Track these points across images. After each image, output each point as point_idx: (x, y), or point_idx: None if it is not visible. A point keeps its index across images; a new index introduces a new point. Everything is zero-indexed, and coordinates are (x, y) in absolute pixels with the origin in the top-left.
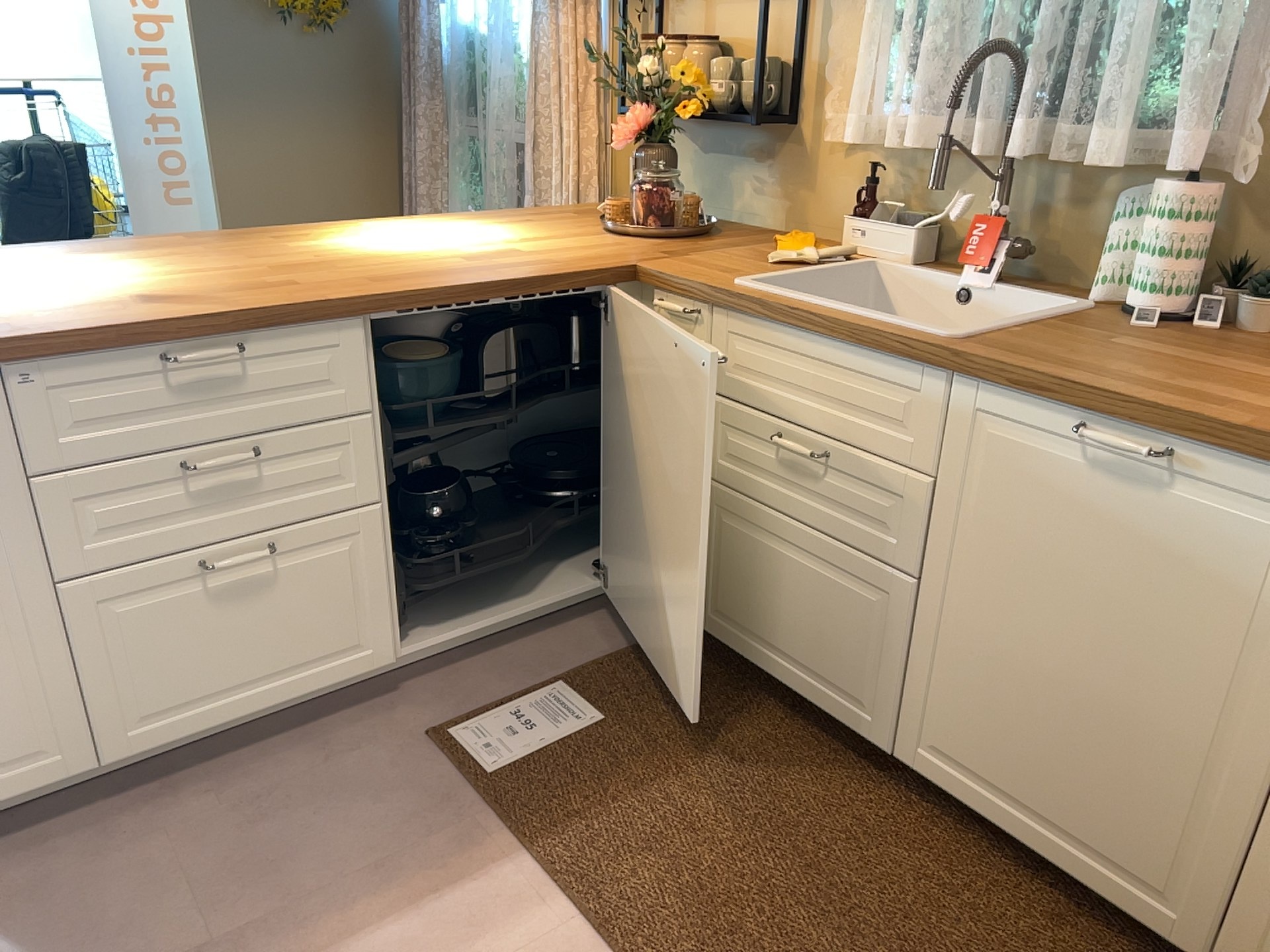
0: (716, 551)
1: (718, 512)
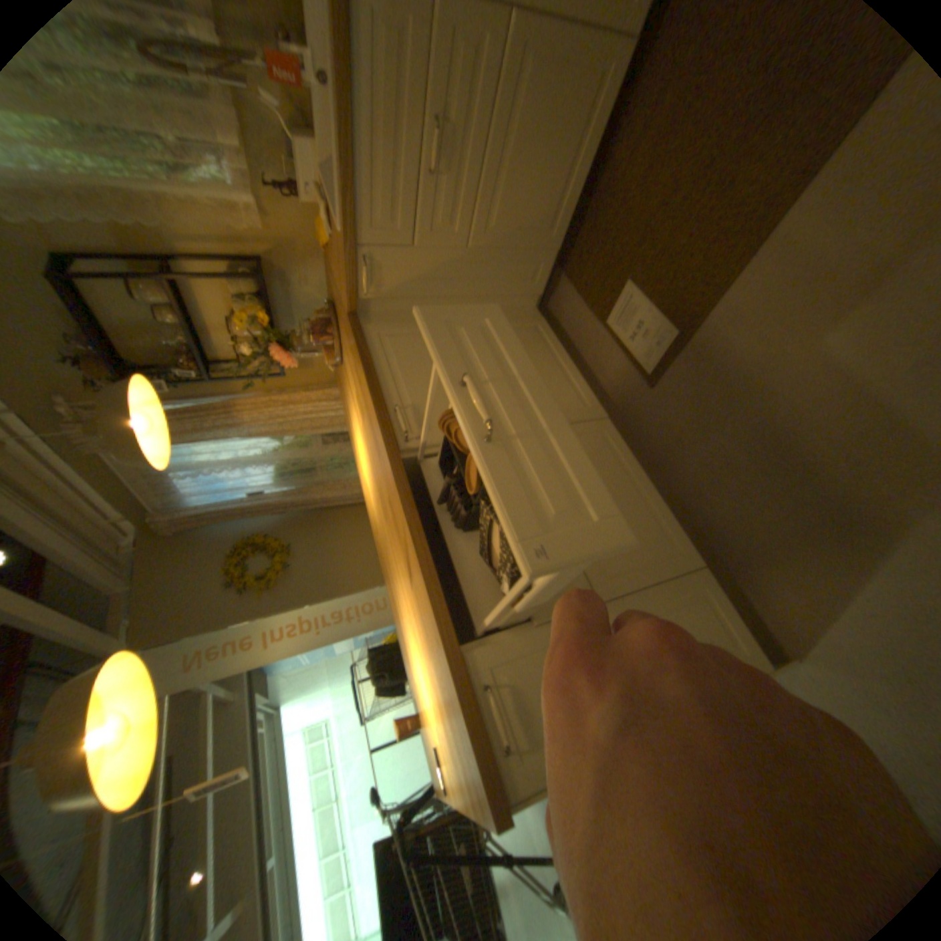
0: (515, 232)
1: (490, 231)
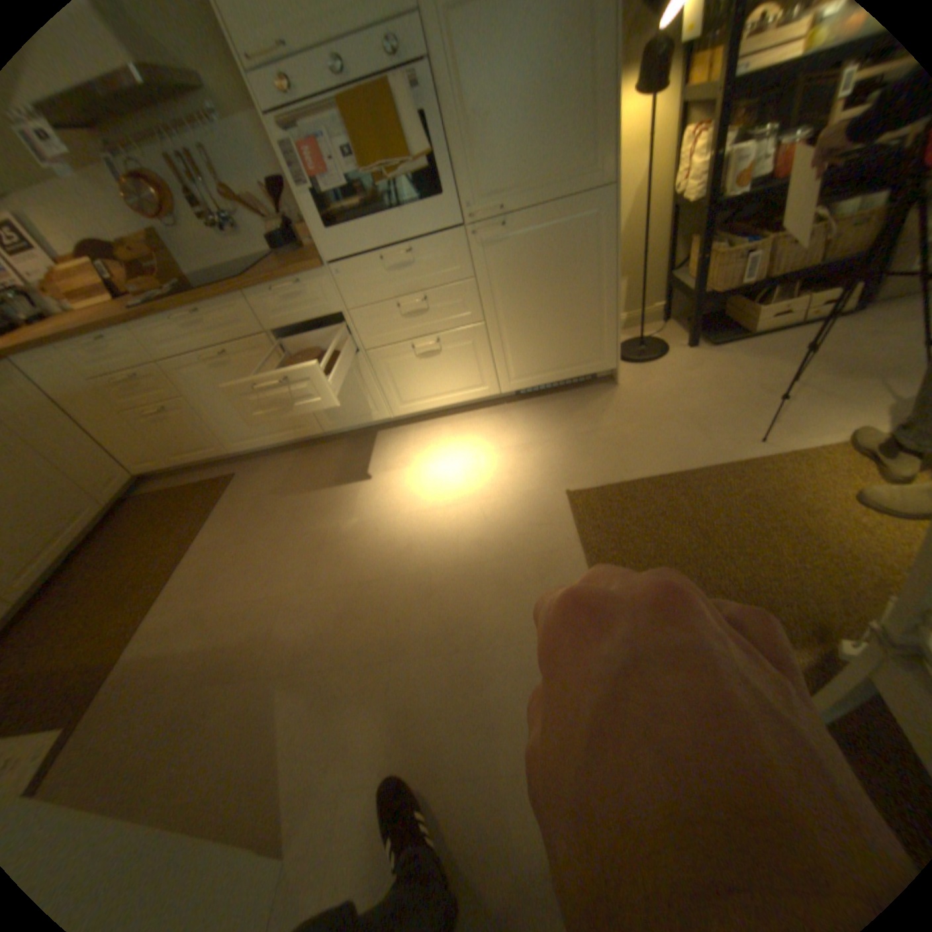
0: None
1: None
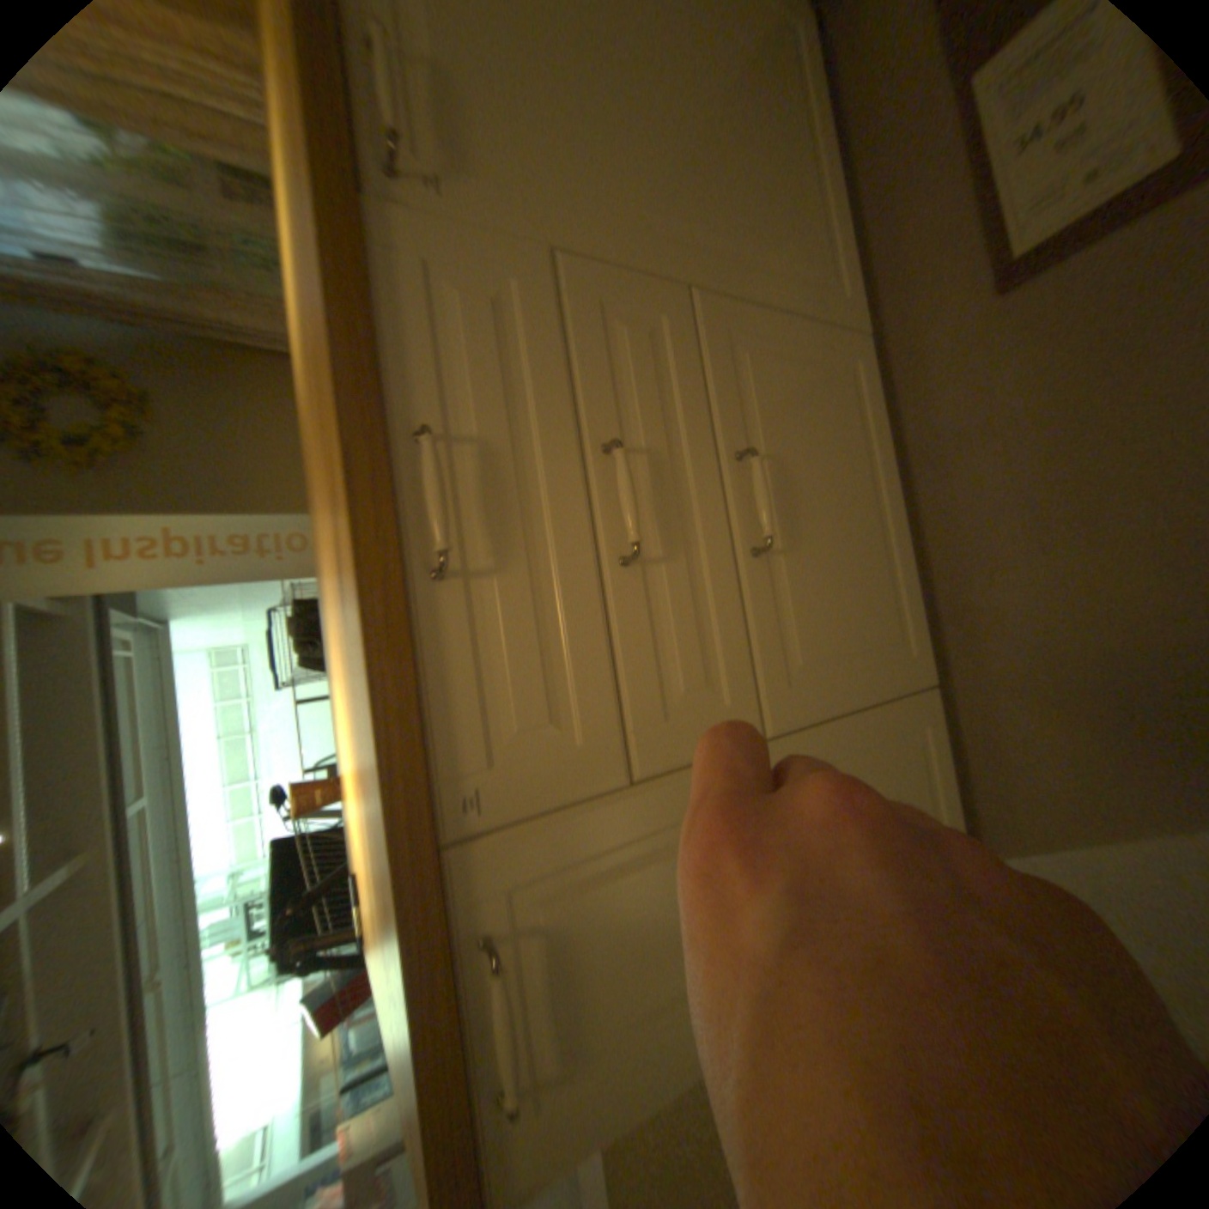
0: None
1: None
